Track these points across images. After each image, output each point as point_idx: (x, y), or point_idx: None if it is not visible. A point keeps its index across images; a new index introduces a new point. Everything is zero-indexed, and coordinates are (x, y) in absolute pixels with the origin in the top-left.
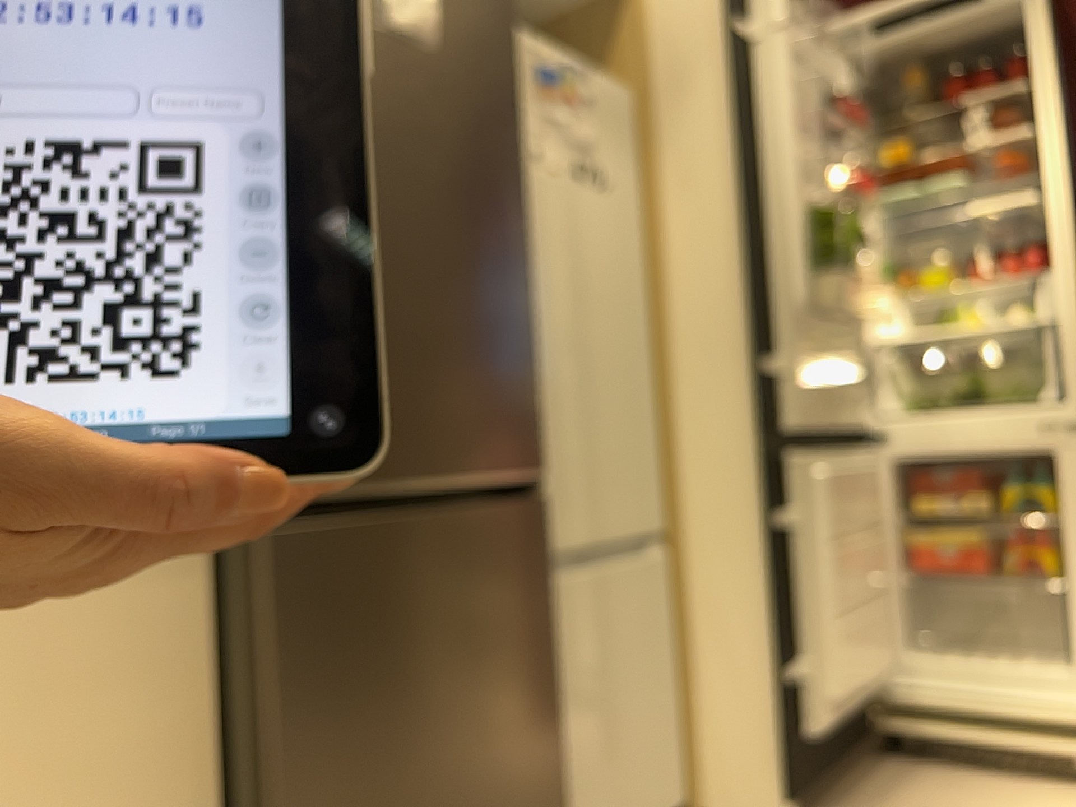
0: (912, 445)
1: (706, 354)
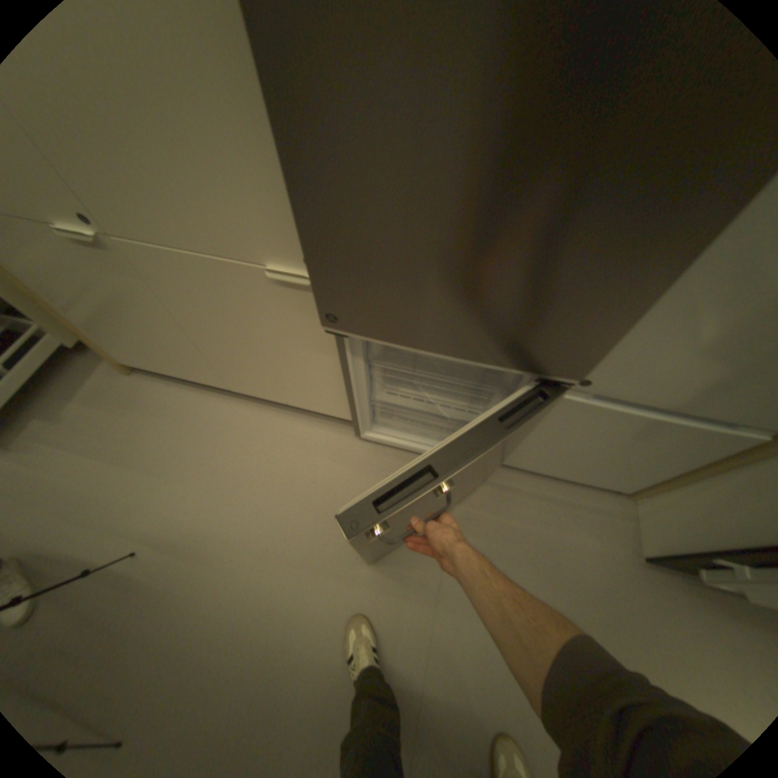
0: None
1: None
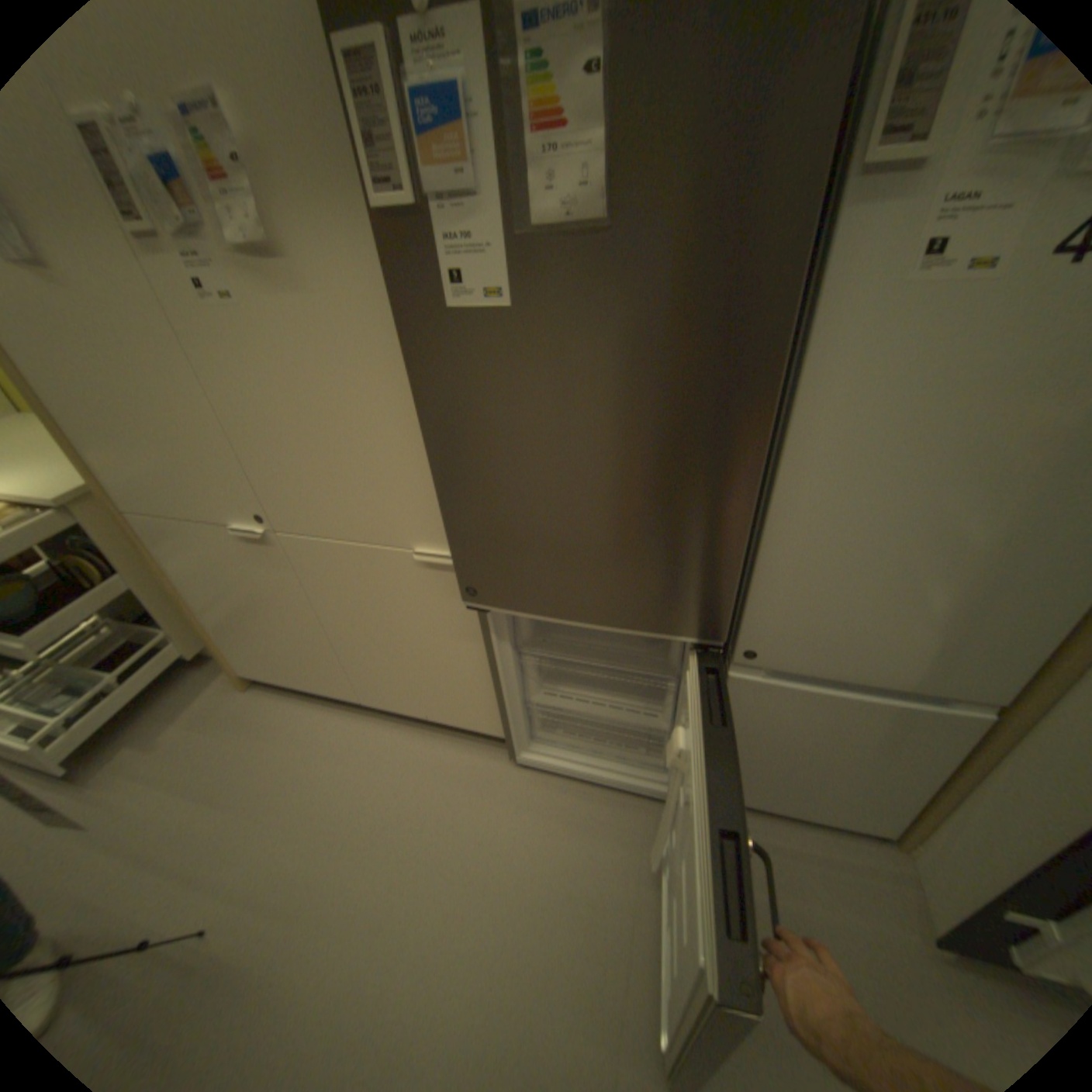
0: None
1: None
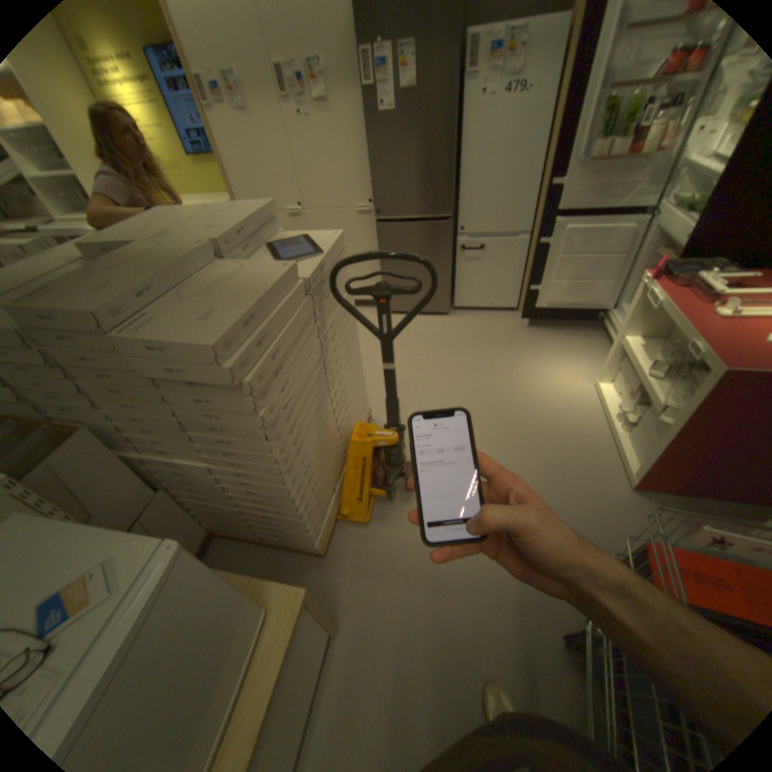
0: (662, 222)
1: (555, 168)
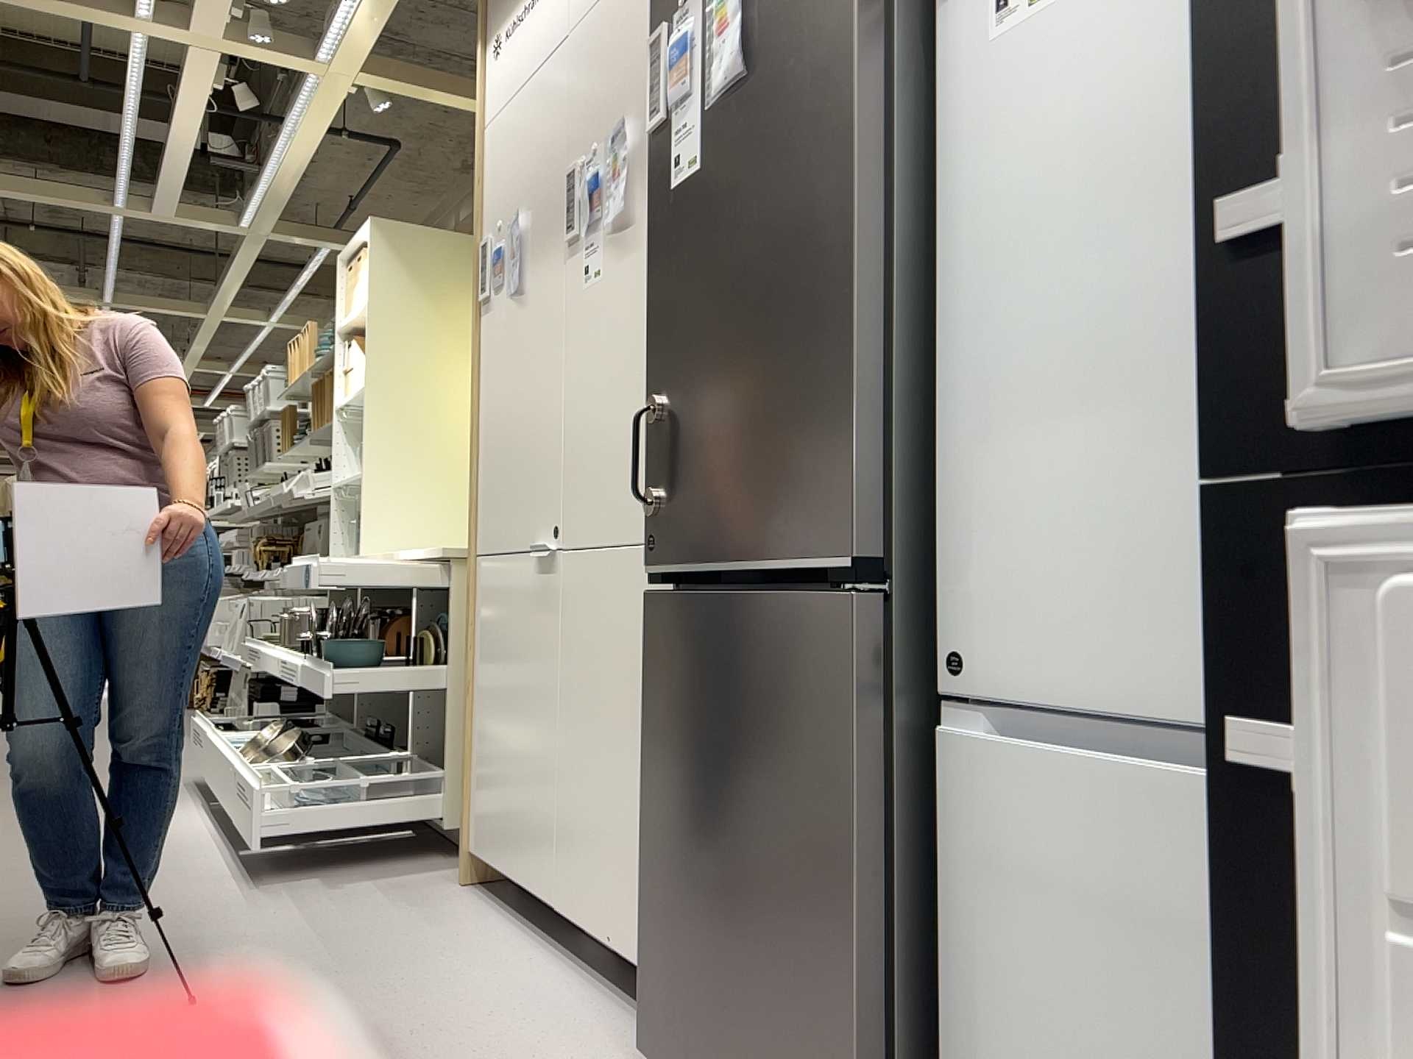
0: None
1: None
